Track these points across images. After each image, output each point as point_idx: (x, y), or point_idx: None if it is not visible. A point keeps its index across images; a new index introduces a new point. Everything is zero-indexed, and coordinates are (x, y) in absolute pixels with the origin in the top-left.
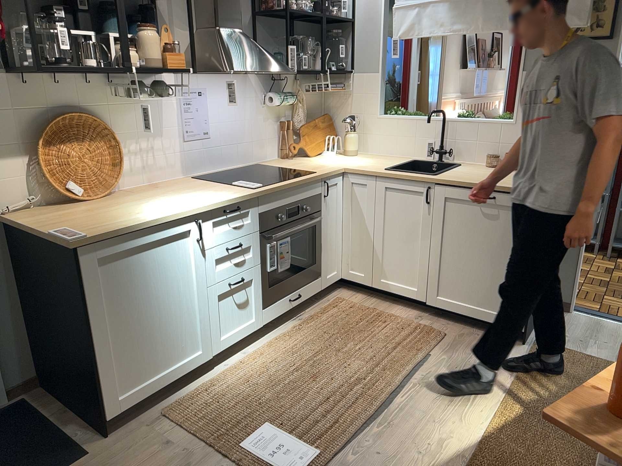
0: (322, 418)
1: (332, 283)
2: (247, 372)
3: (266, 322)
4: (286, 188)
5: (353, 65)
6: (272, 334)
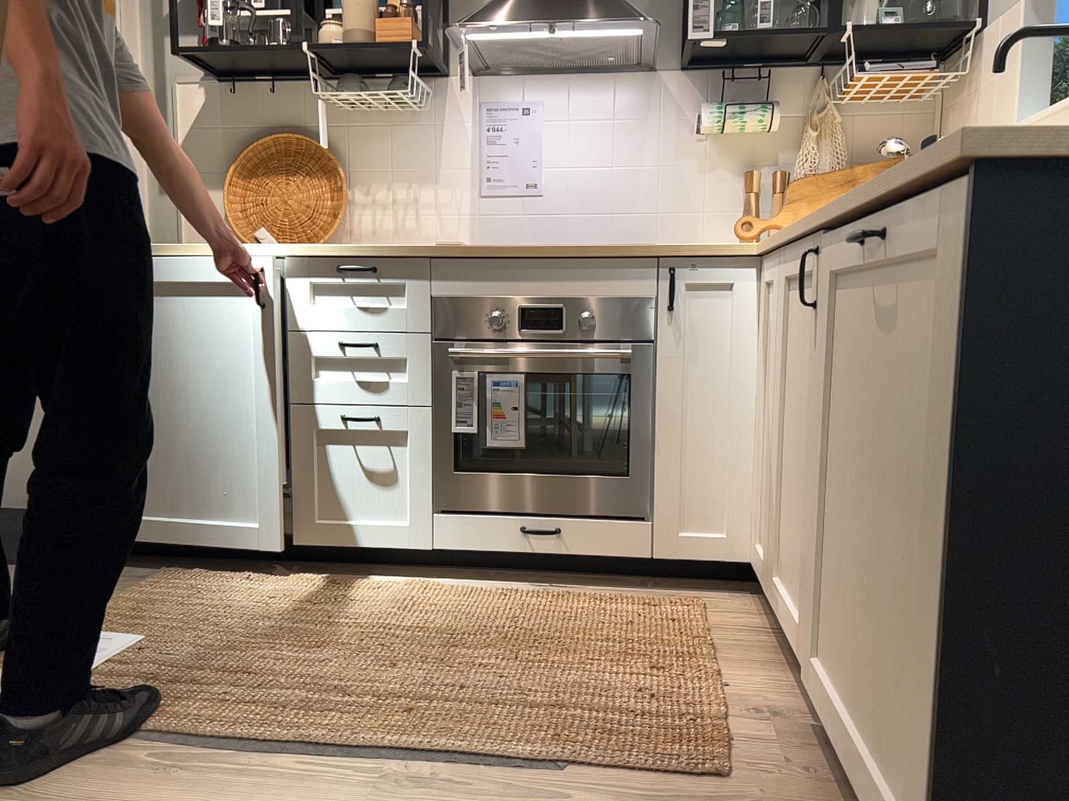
0: (170, 688)
1: (700, 558)
2: (299, 593)
3: (443, 548)
4: (518, 259)
5: (977, 9)
6: (460, 584)
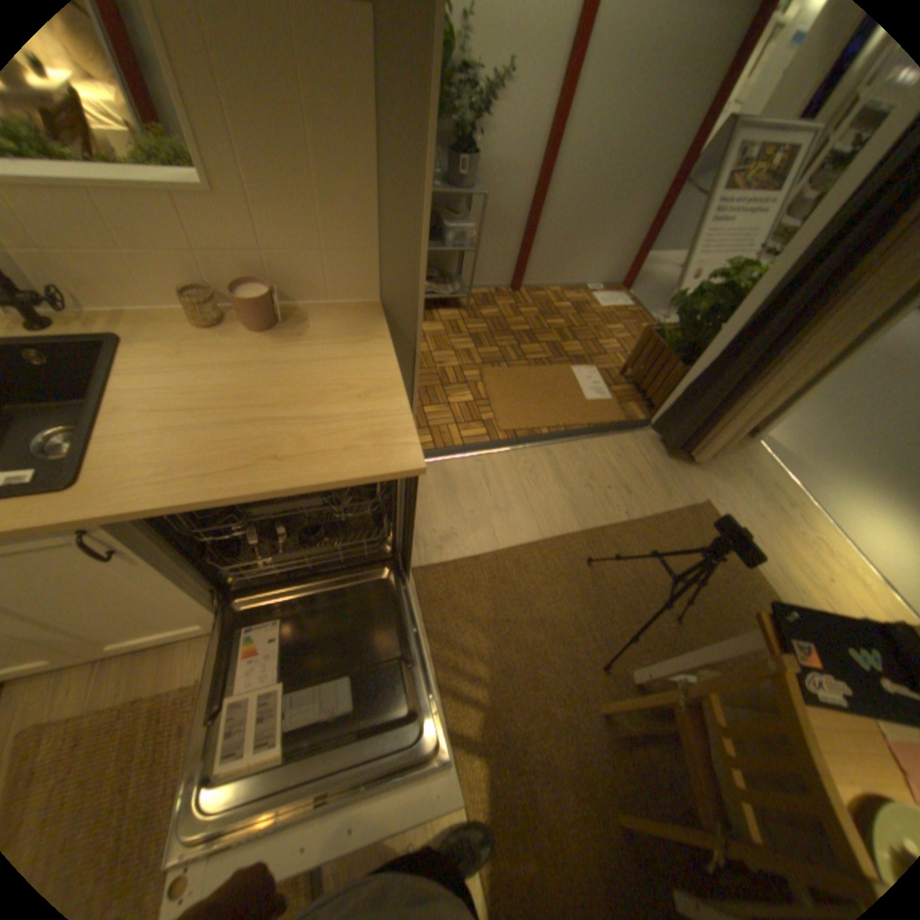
0: None
1: None
2: None
3: None
4: None
5: None
6: None
